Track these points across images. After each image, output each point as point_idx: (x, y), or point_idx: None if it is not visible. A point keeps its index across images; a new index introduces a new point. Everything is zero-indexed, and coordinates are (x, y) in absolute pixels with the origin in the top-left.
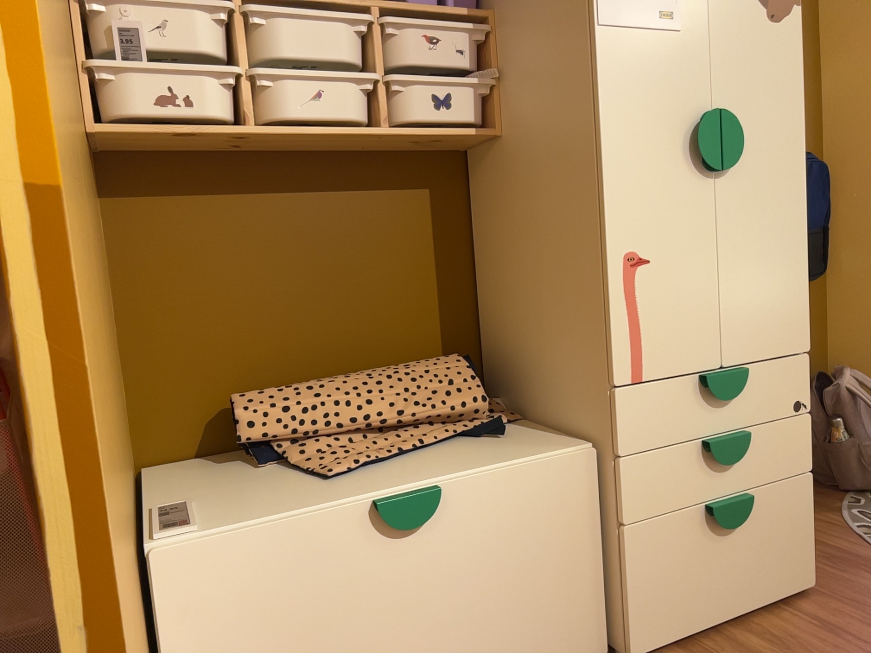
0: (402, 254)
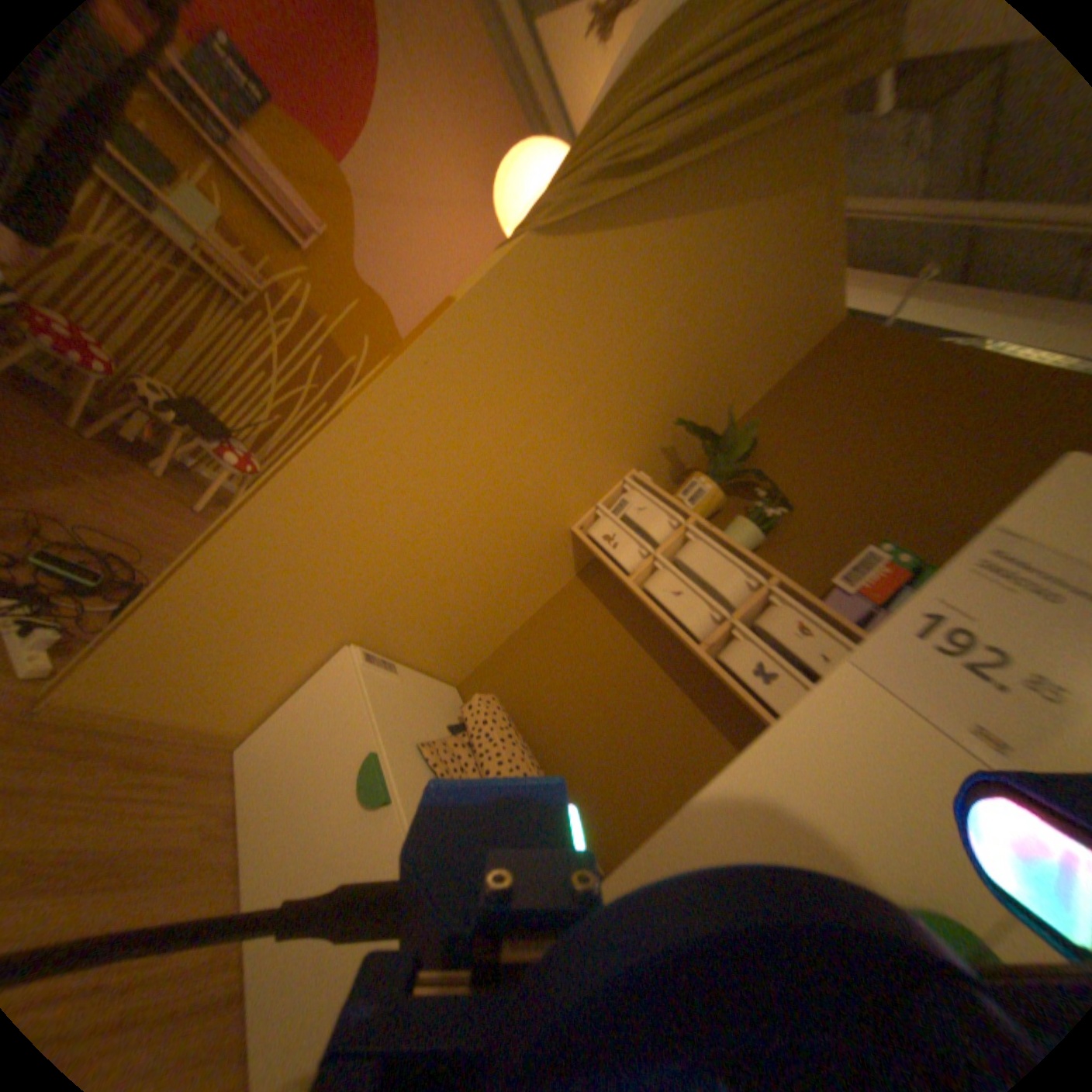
0: (666, 770)
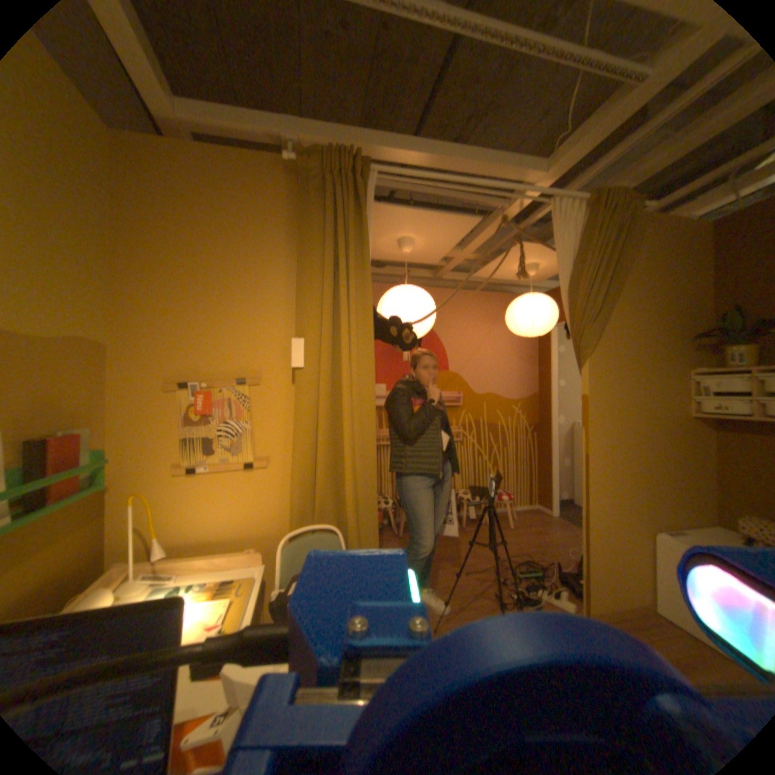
0: None
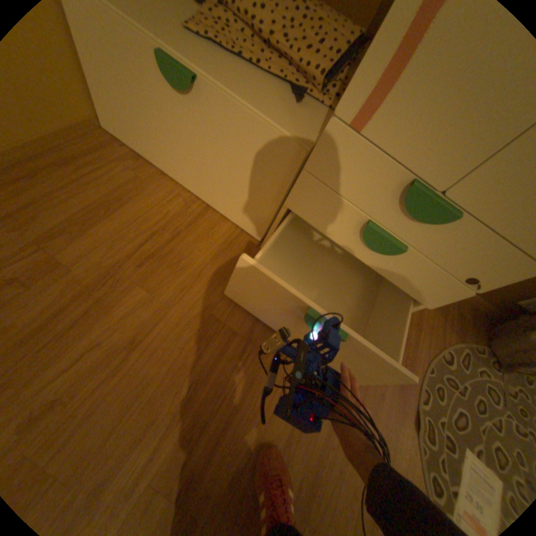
0: None
